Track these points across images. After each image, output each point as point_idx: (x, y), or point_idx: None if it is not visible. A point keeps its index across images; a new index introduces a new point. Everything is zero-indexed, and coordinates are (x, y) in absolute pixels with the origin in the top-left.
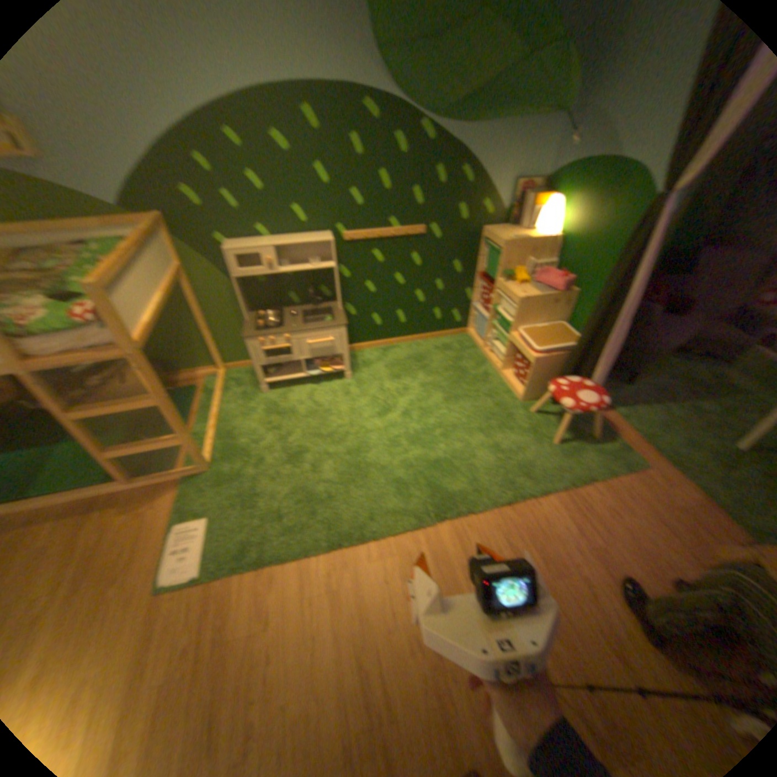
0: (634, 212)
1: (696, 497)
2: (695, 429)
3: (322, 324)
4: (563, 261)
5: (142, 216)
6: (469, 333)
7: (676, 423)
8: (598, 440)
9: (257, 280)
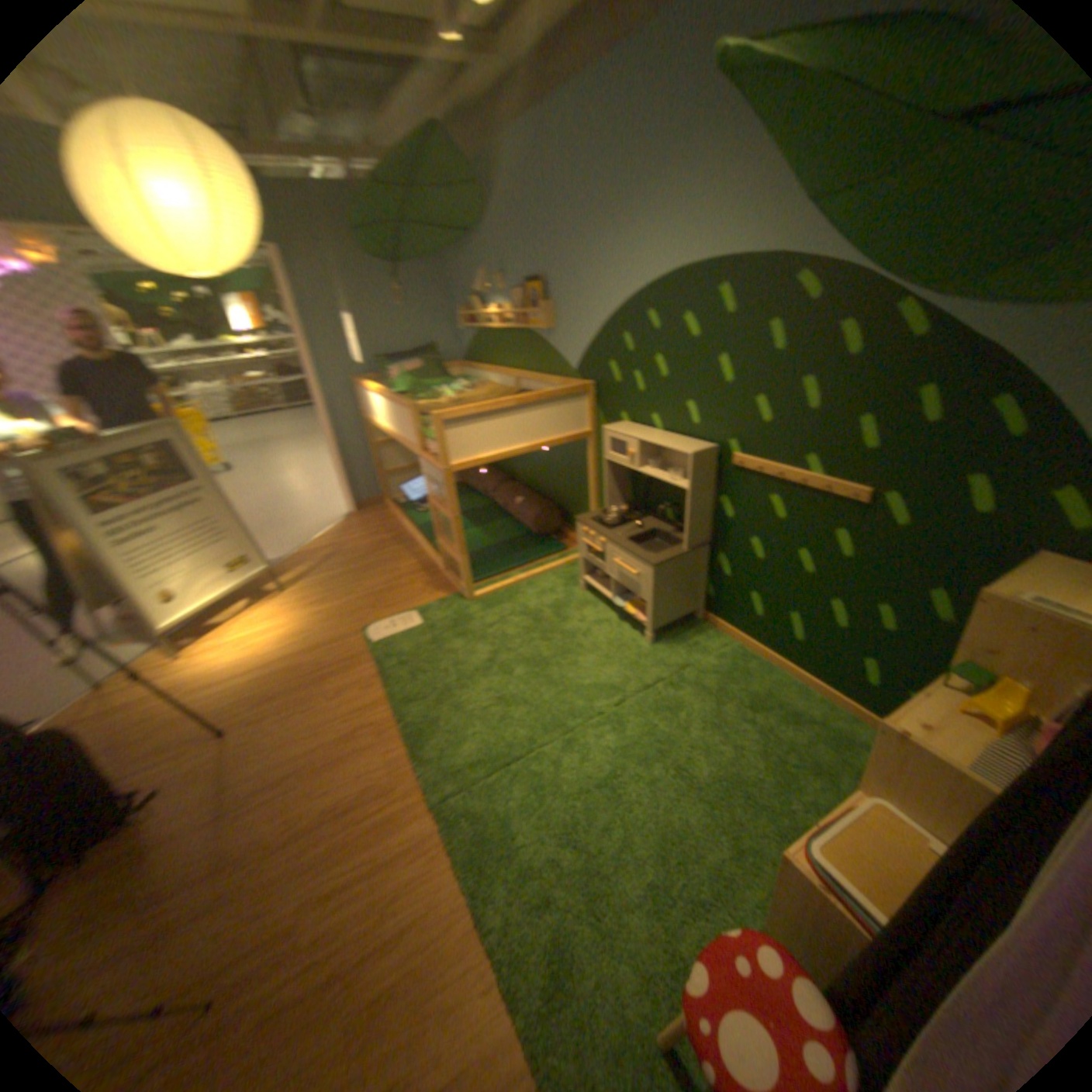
0: None
1: None
2: None
3: (639, 551)
4: None
5: (582, 385)
6: None
7: None
8: None
9: (643, 476)
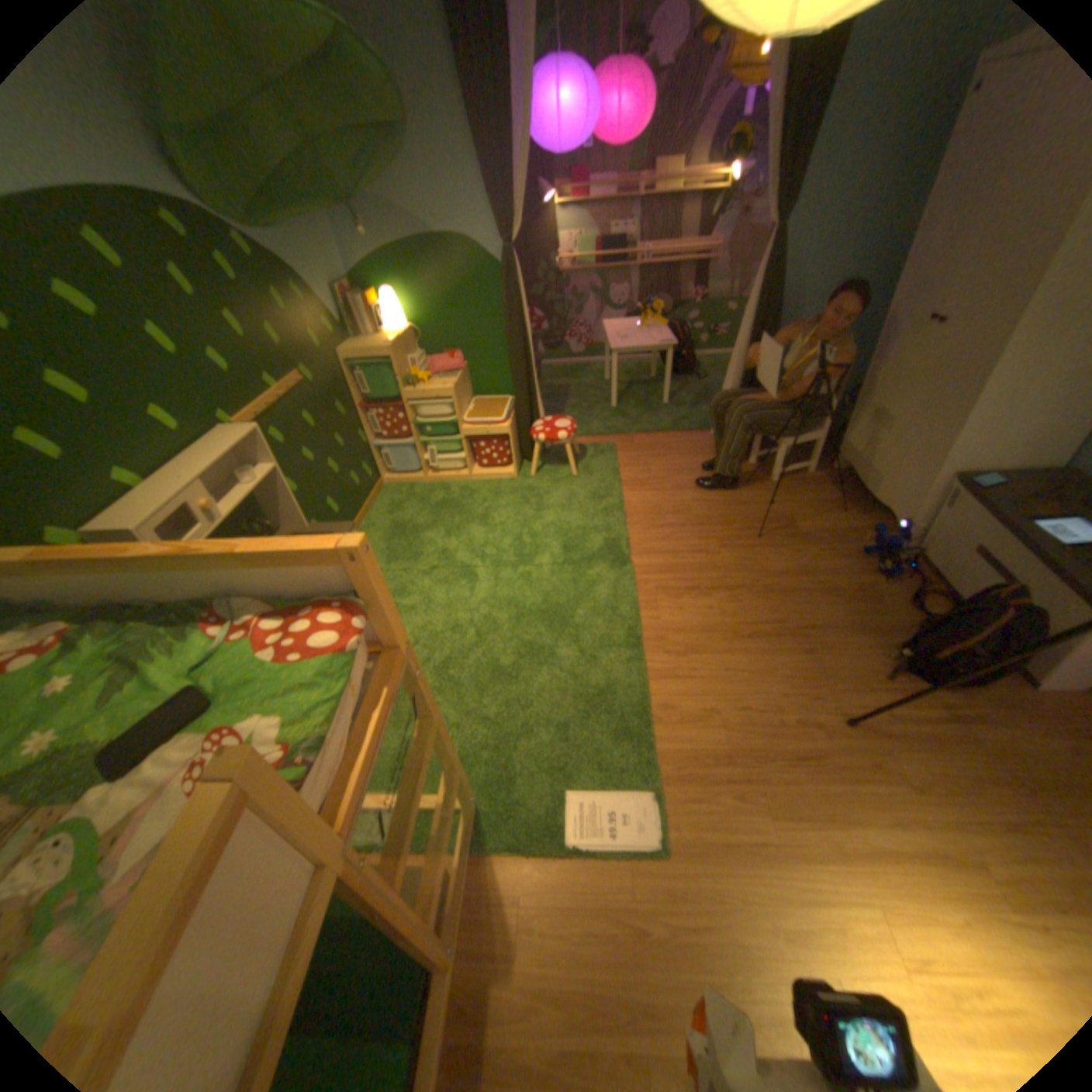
0: (476, 273)
1: (641, 437)
2: (589, 414)
3: None
4: (428, 348)
5: None
6: (389, 478)
7: (580, 419)
8: (583, 452)
9: None
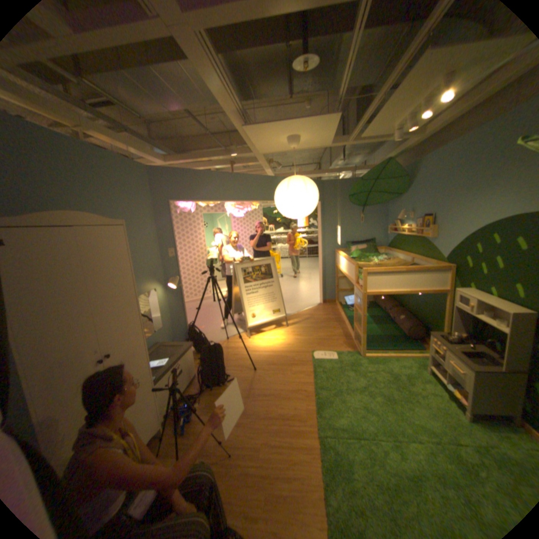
0: None
1: None
2: None
3: (467, 361)
4: None
5: (447, 265)
6: None
7: None
8: None
9: (481, 320)
